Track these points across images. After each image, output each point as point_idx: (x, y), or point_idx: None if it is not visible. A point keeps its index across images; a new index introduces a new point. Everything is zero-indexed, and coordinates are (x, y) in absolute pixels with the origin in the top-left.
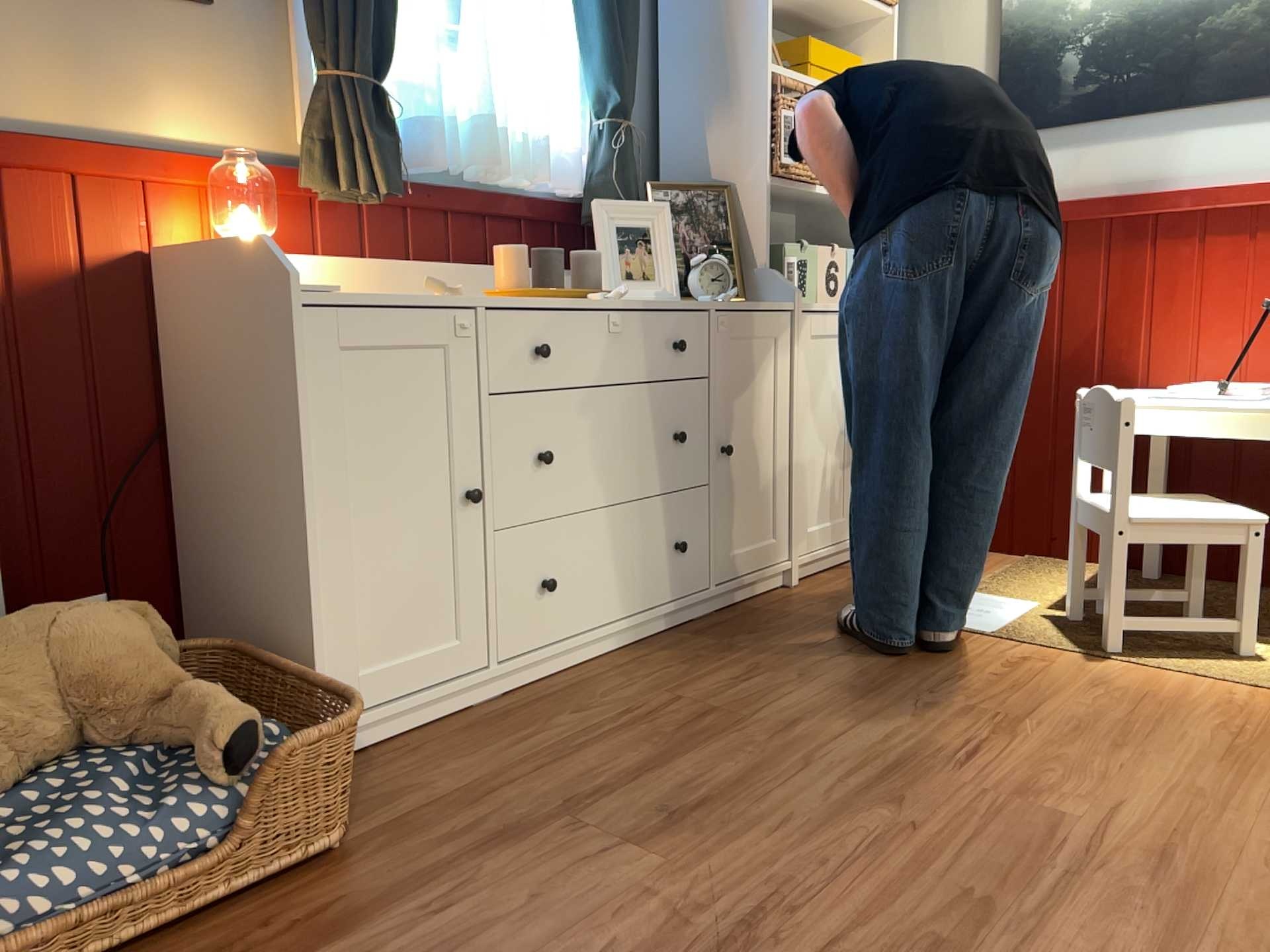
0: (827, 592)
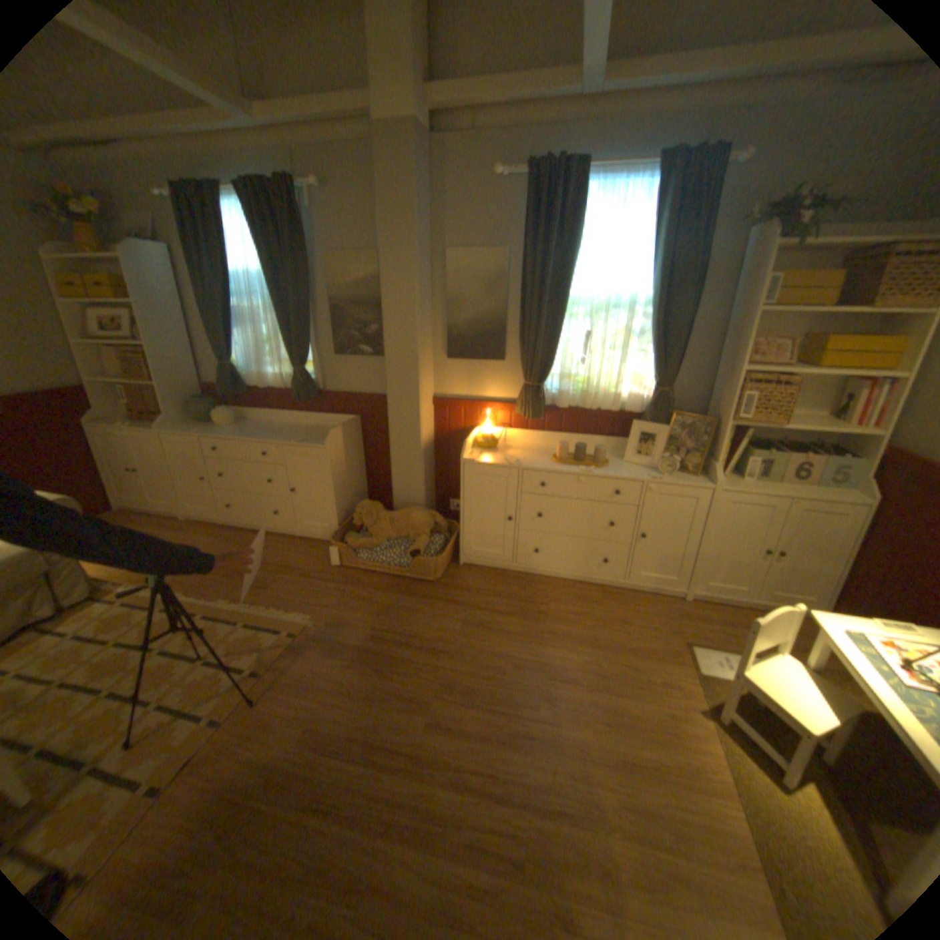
0: (694, 613)
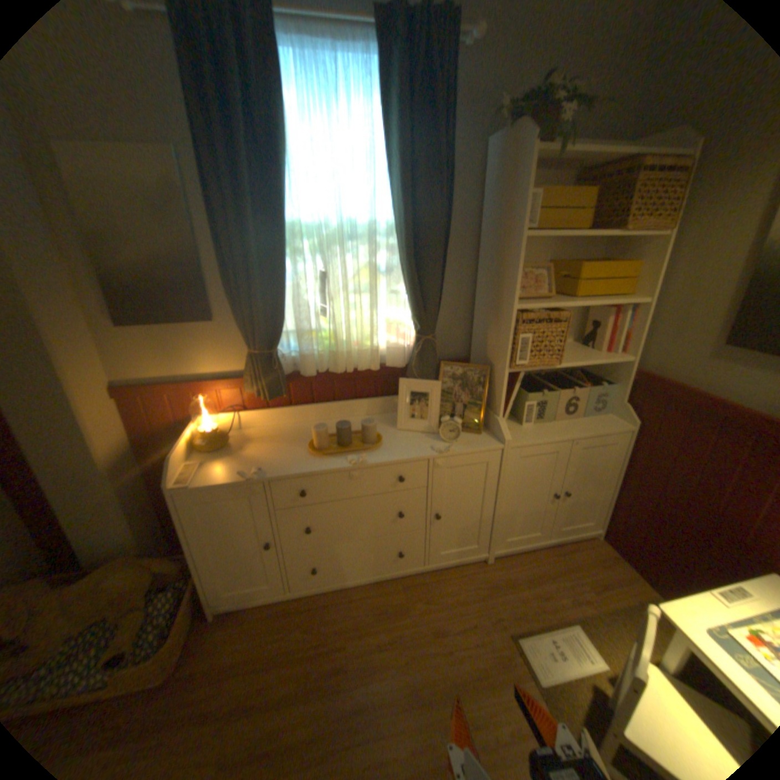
0: (501, 579)
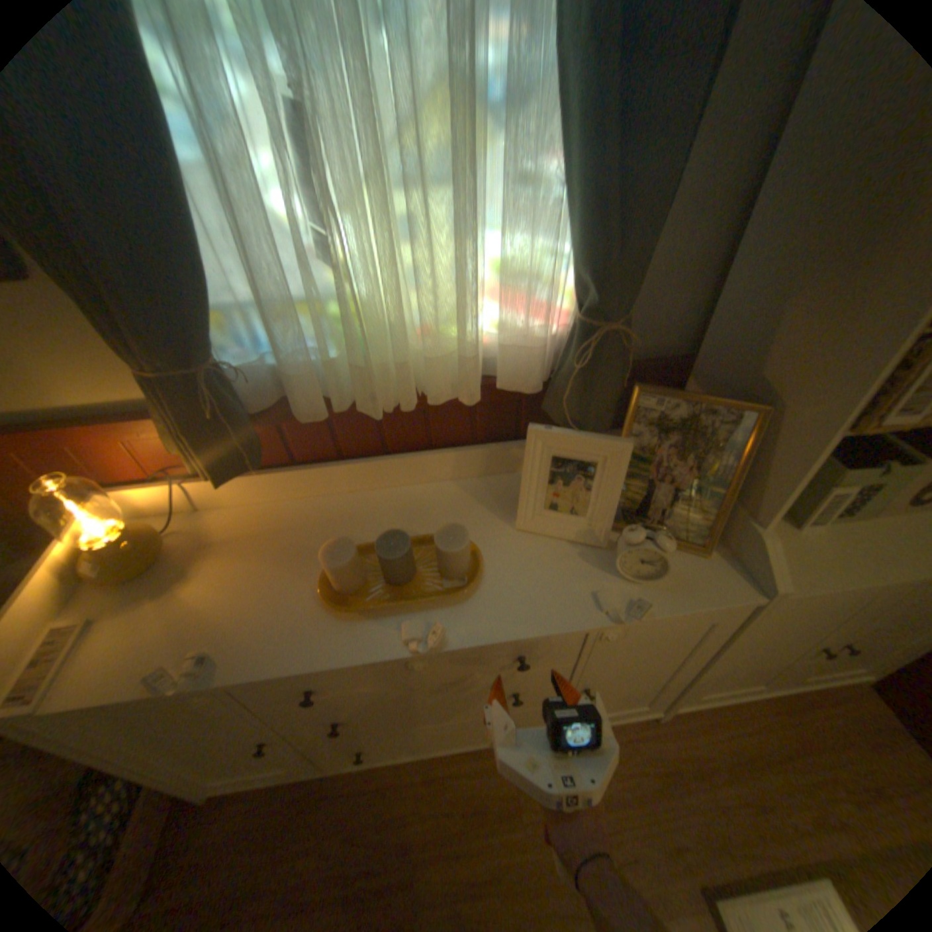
0: (683, 757)
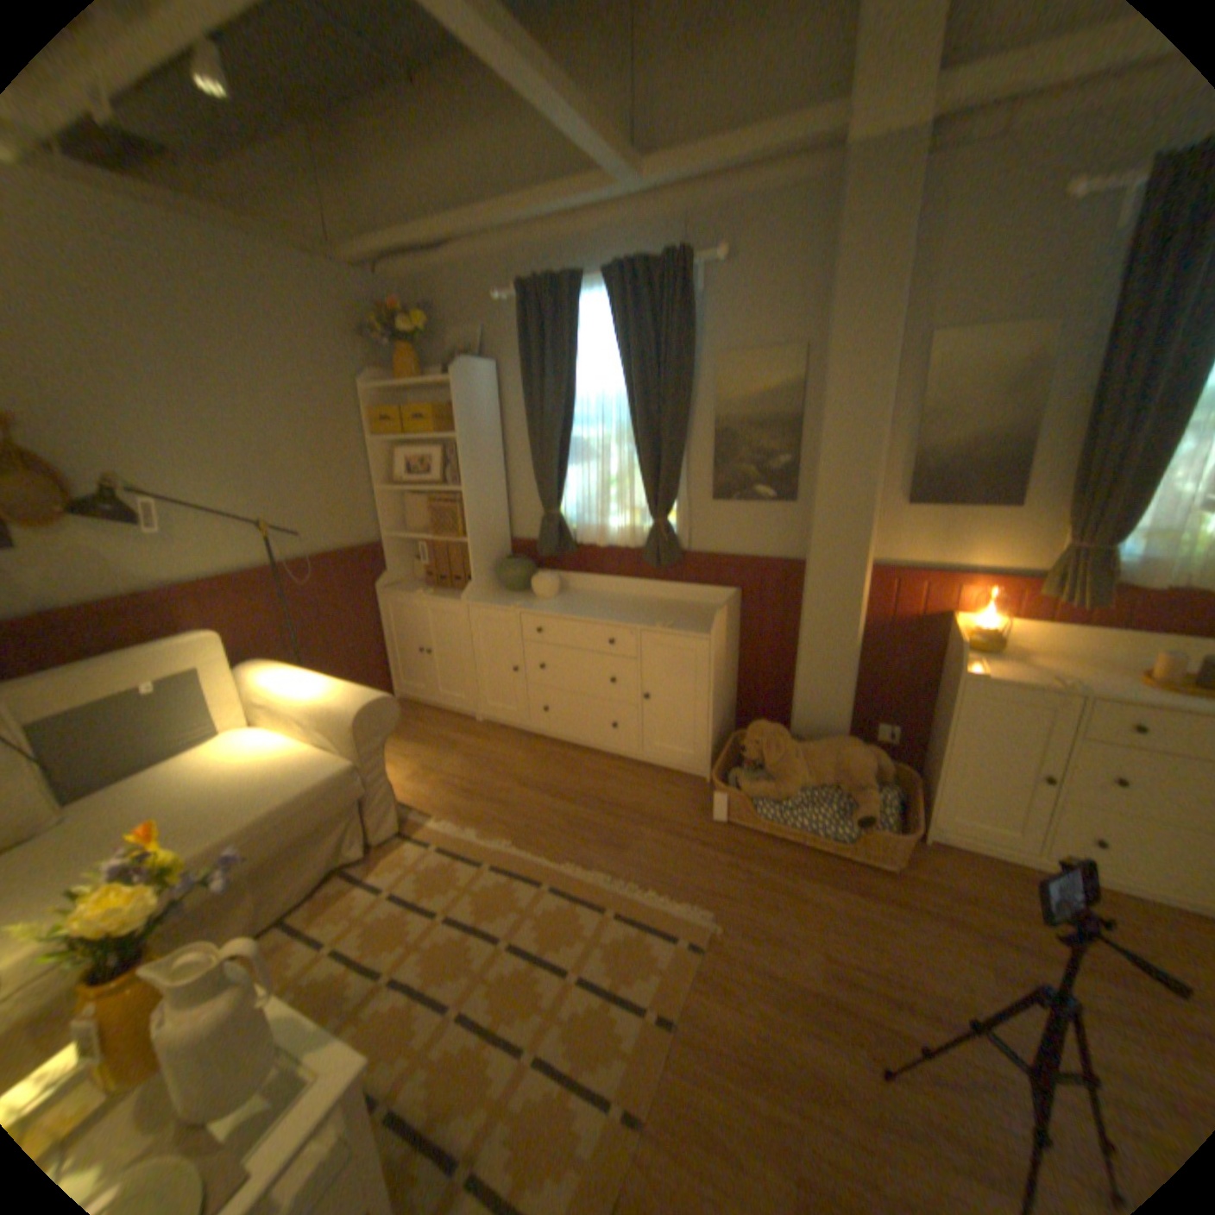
0: None
